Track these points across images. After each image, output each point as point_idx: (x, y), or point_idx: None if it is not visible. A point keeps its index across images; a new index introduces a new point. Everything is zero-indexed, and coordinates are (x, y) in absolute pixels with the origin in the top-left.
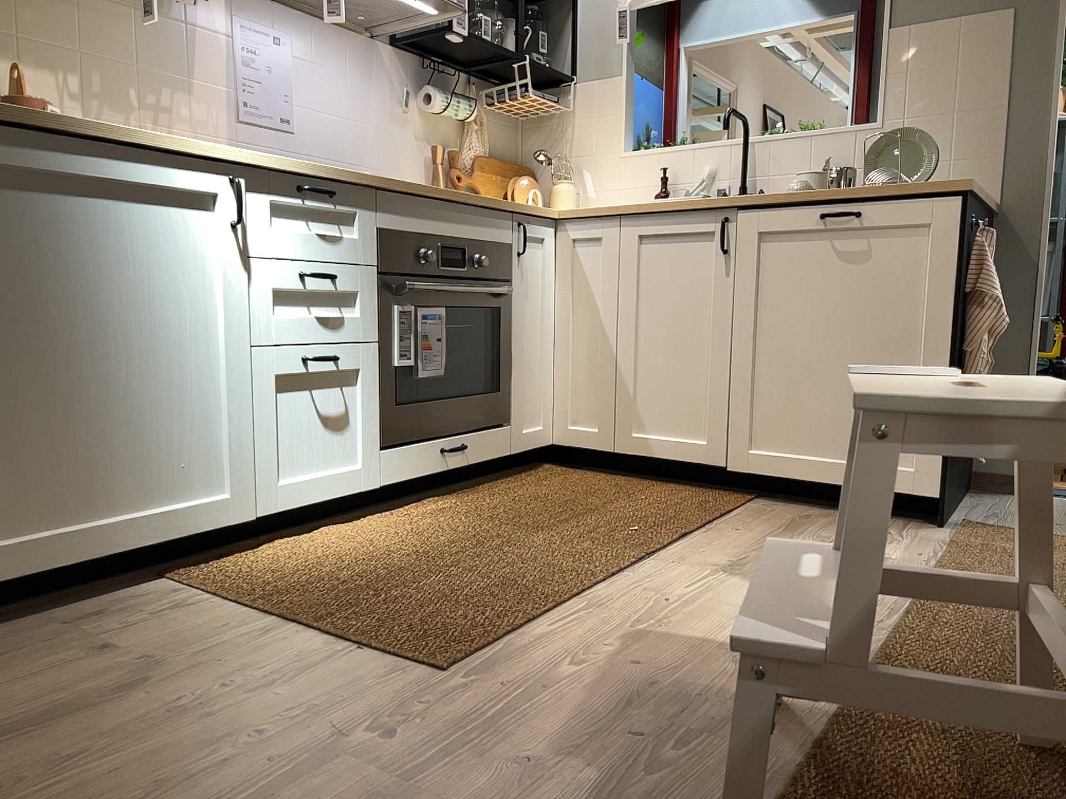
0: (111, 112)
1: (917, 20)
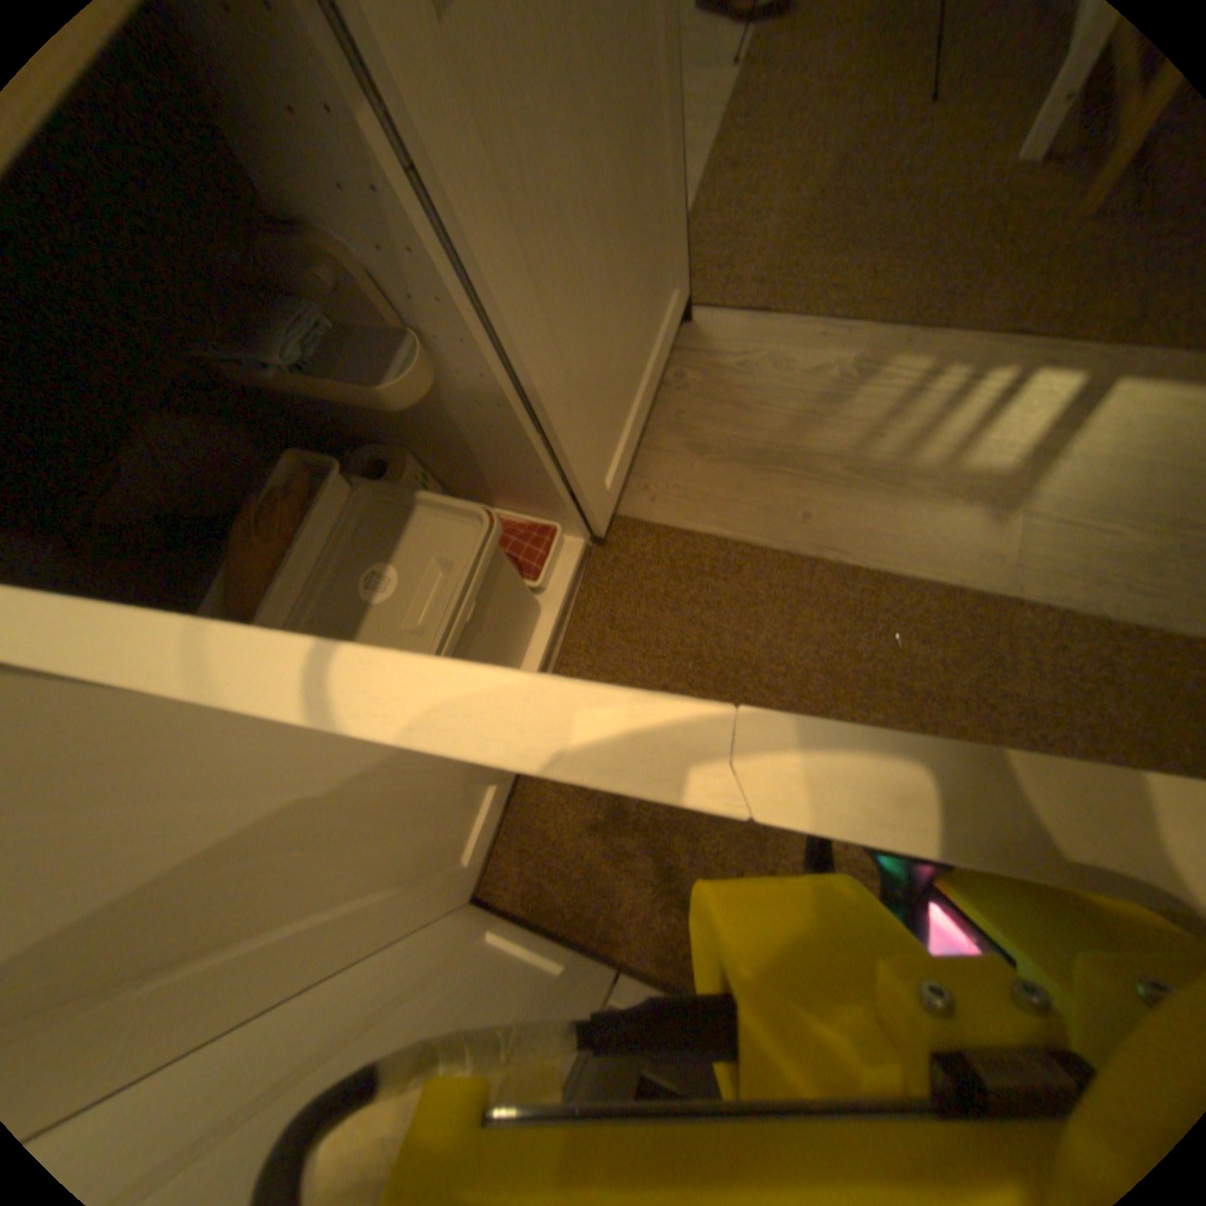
0: None
1: None
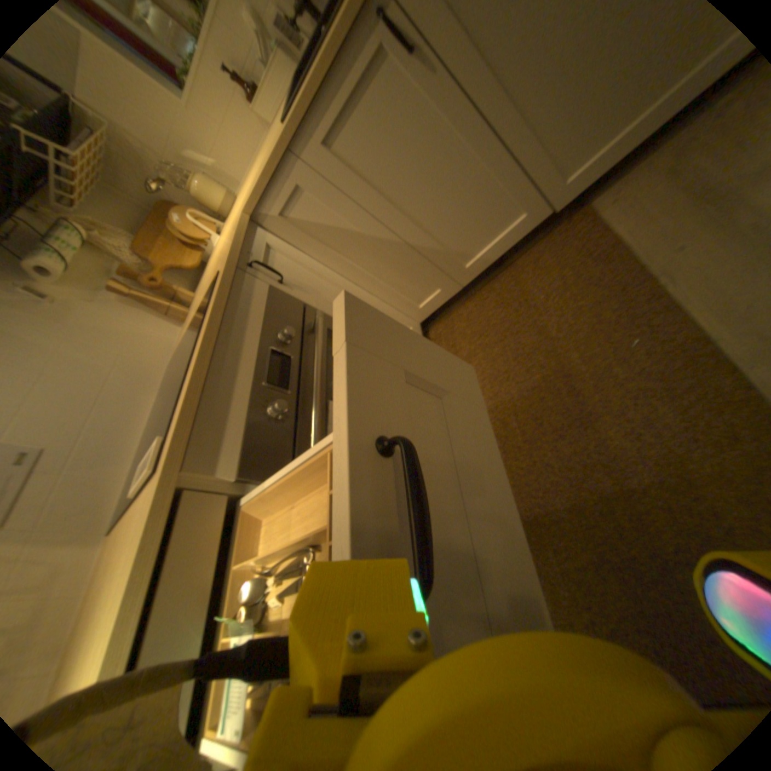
0: None
1: None
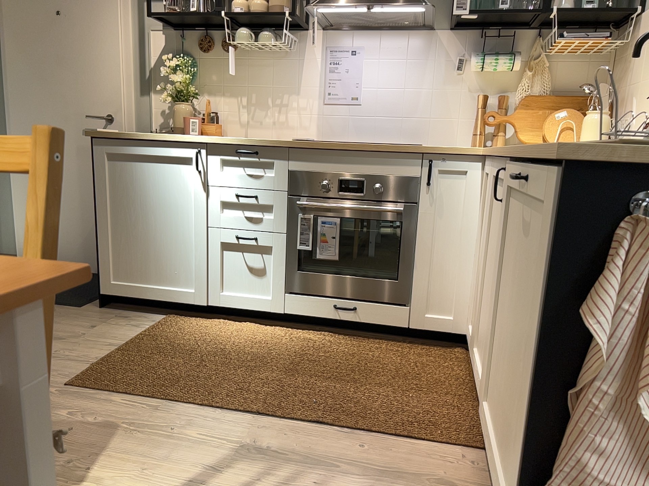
0: (257, 110)
1: None
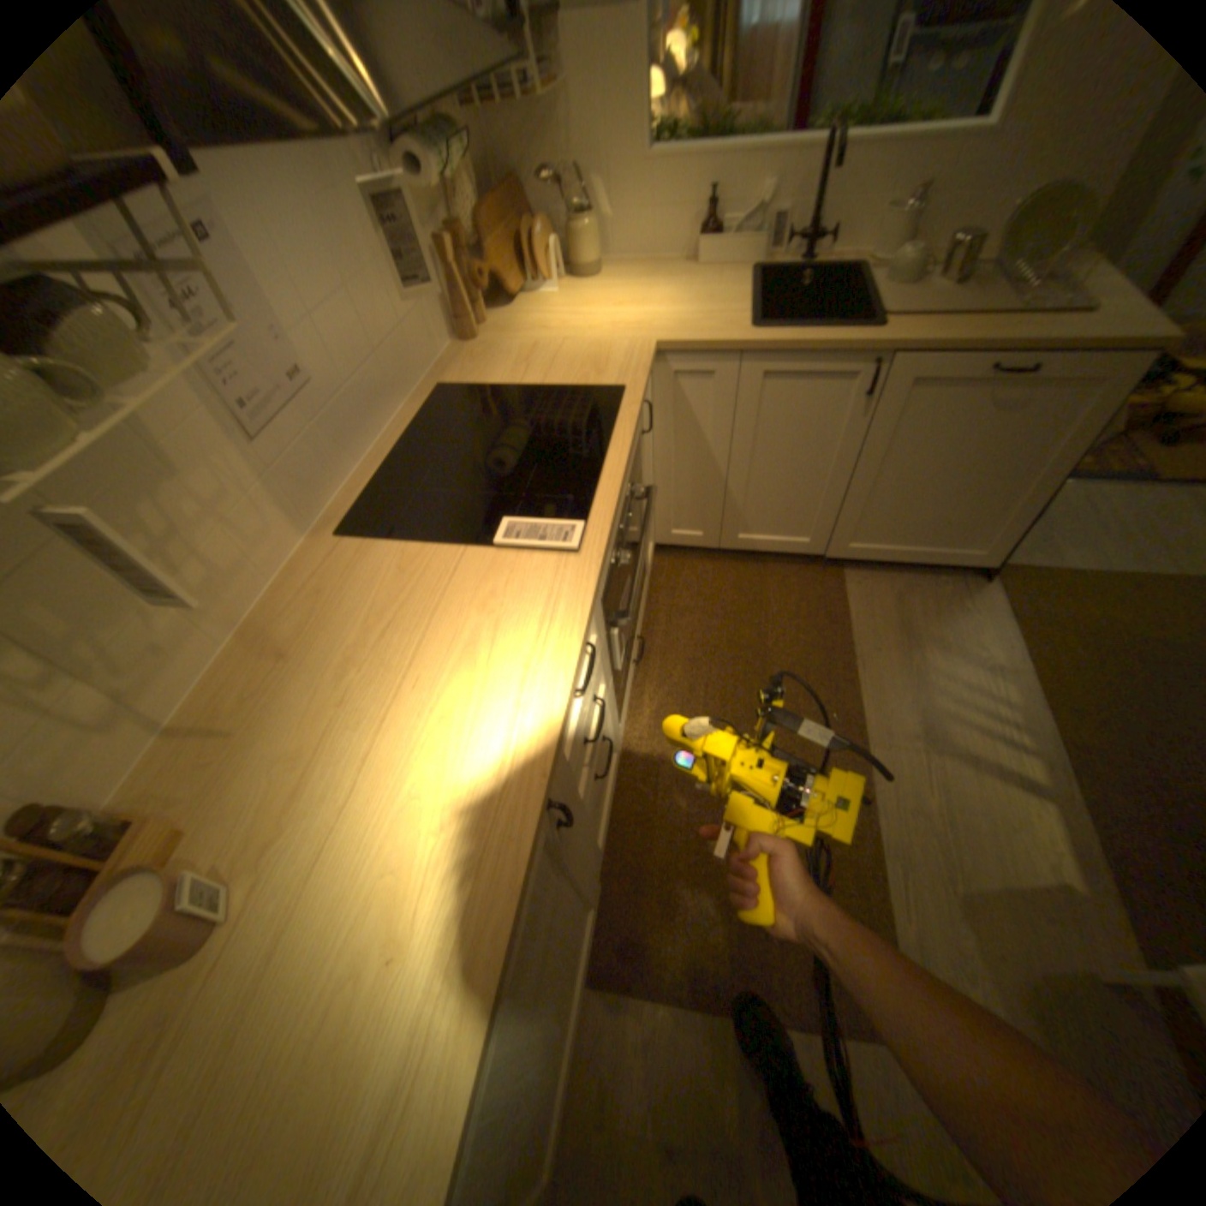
0: (102, 635)
1: None
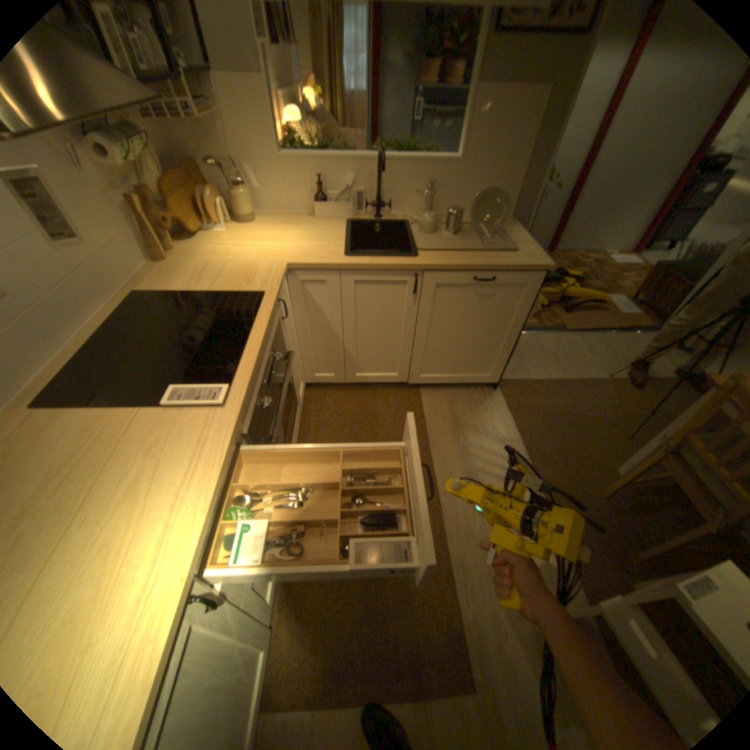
0: None
1: (497, 76)
